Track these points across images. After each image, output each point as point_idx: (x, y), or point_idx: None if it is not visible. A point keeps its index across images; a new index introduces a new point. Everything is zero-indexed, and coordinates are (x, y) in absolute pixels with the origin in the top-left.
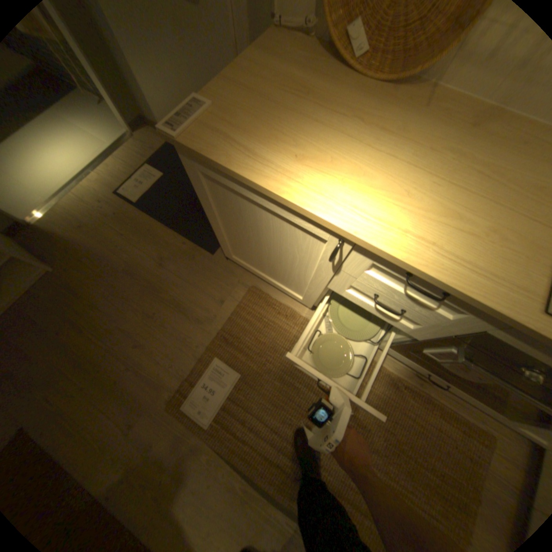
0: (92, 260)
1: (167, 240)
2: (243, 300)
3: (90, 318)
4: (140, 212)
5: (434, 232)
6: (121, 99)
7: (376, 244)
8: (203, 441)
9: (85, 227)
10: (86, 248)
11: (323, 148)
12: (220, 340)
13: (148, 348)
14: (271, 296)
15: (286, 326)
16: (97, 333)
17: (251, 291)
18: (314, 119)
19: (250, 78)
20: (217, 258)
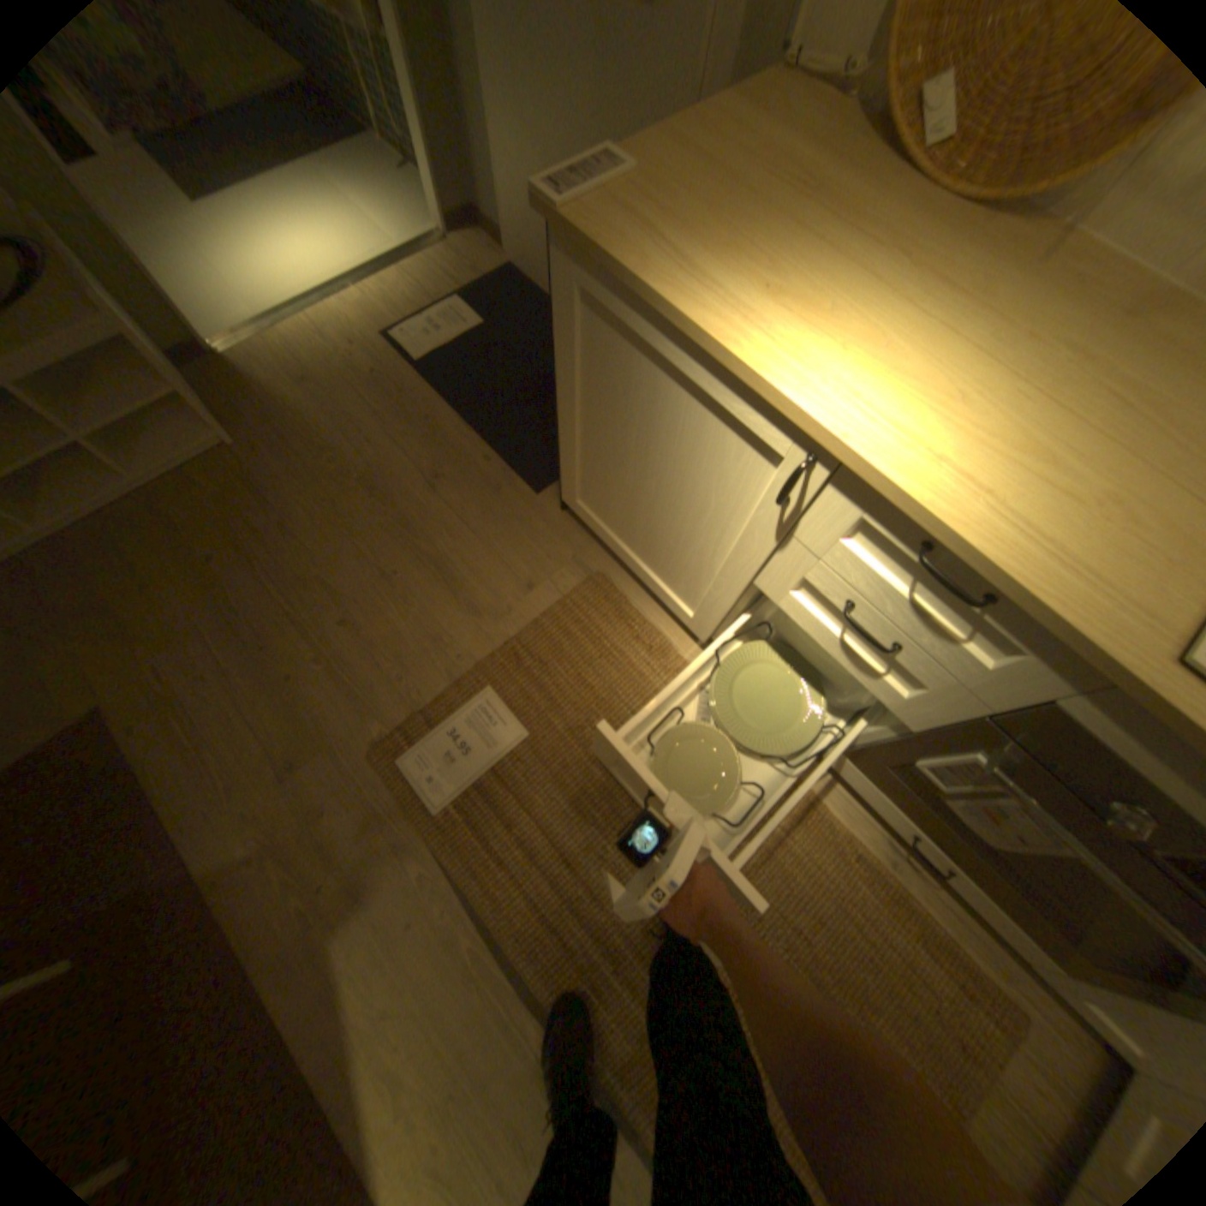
0: (309, 445)
1: (458, 446)
2: (572, 596)
3: (275, 549)
4: (422, 381)
5: (994, 472)
6: (444, 168)
7: (876, 465)
8: (423, 837)
9: (313, 384)
10: (304, 421)
11: (820, 286)
12: (507, 658)
13: (367, 634)
14: (630, 602)
15: (644, 667)
16: (280, 578)
17: (593, 582)
18: (816, 234)
19: (717, 142)
20: (544, 503)
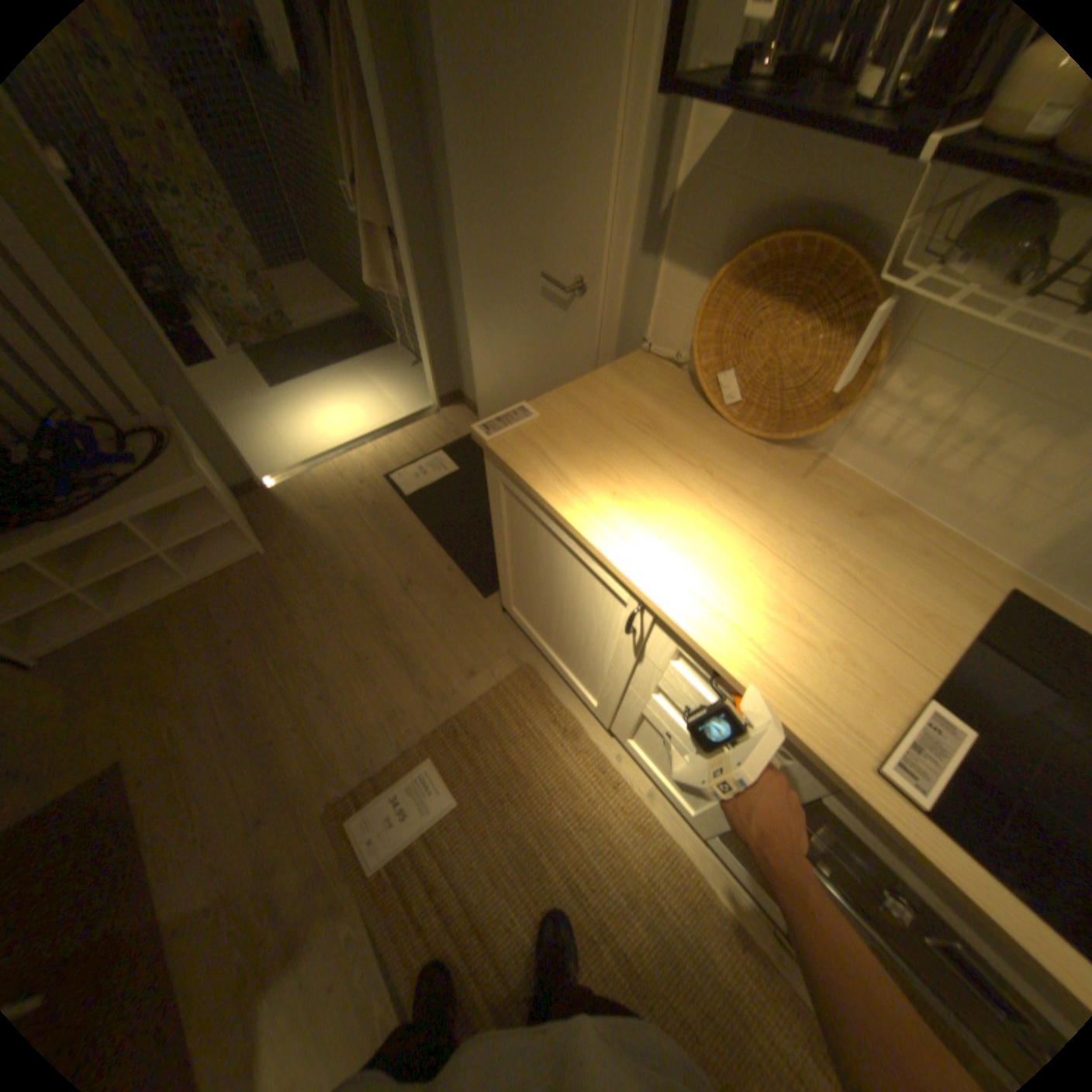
0: (319, 555)
1: (429, 559)
2: (504, 683)
3: (280, 636)
4: (408, 511)
5: (753, 626)
6: (442, 368)
7: (672, 618)
8: (356, 898)
9: (329, 511)
10: (319, 538)
11: (647, 494)
12: (446, 734)
13: (338, 708)
14: (551, 690)
15: (559, 748)
16: (279, 659)
17: (522, 672)
18: (649, 460)
19: (592, 400)
20: (489, 606)
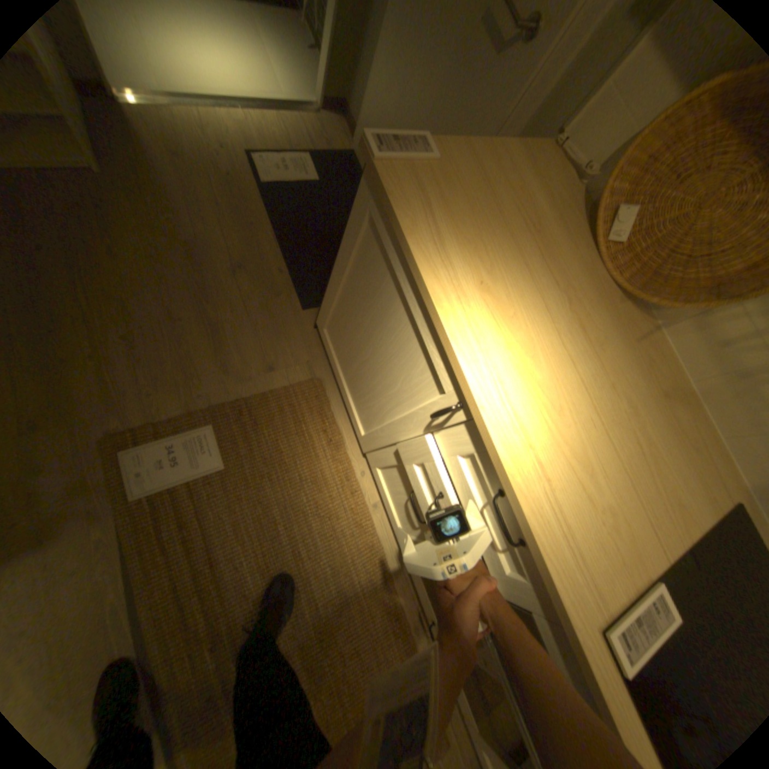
0: (157, 203)
1: (264, 254)
2: (295, 387)
3: (96, 265)
4: (259, 199)
5: (555, 470)
6: (337, 68)
7: (491, 437)
8: (114, 515)
9: (180, 162)
10: (162, 185)
11: (511, 298)
12: (232, 412)
13: (138, 355)
14: (330, 407)
15: (320, 453)
16: (90, 288)
17: (313, 384)
18: (524, 263)
19: (494, 170)
20: (304, 319)
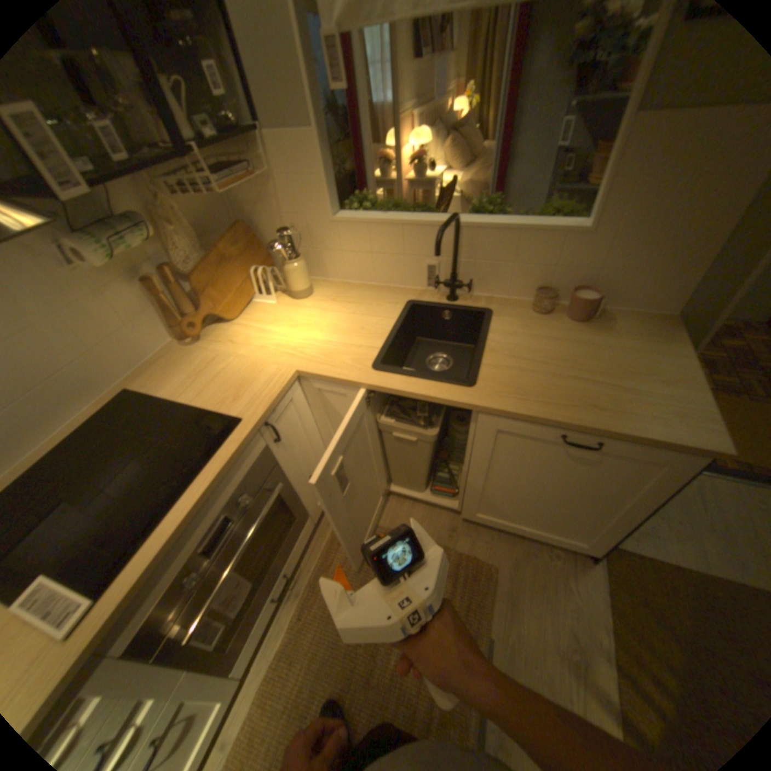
0: None
1: None
2: None
3: None
4: None
5: None
6: None
7: None
8: None
9: None
10: None
11: None
12: None
13: None
14: None
15: None
16: None
17: None
18: None
19: None
20: None
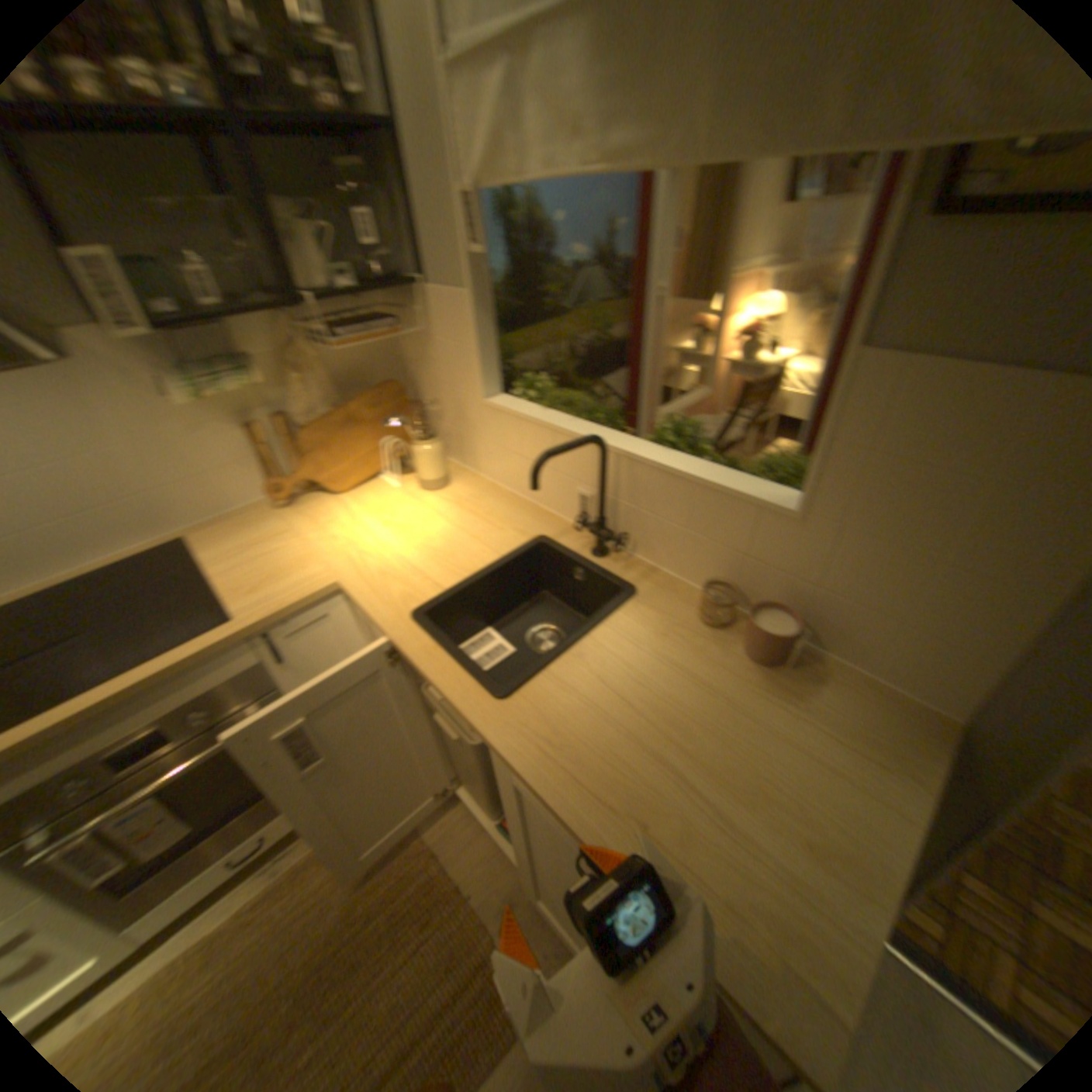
0: None
1: None
2: None
3: None
4: None
5: None
6: None
7: None
8: None
9: None
10: None
11: None
12: None
13: None
14: None
15: None
16: None
17: None
18: None
19: None
20: None
